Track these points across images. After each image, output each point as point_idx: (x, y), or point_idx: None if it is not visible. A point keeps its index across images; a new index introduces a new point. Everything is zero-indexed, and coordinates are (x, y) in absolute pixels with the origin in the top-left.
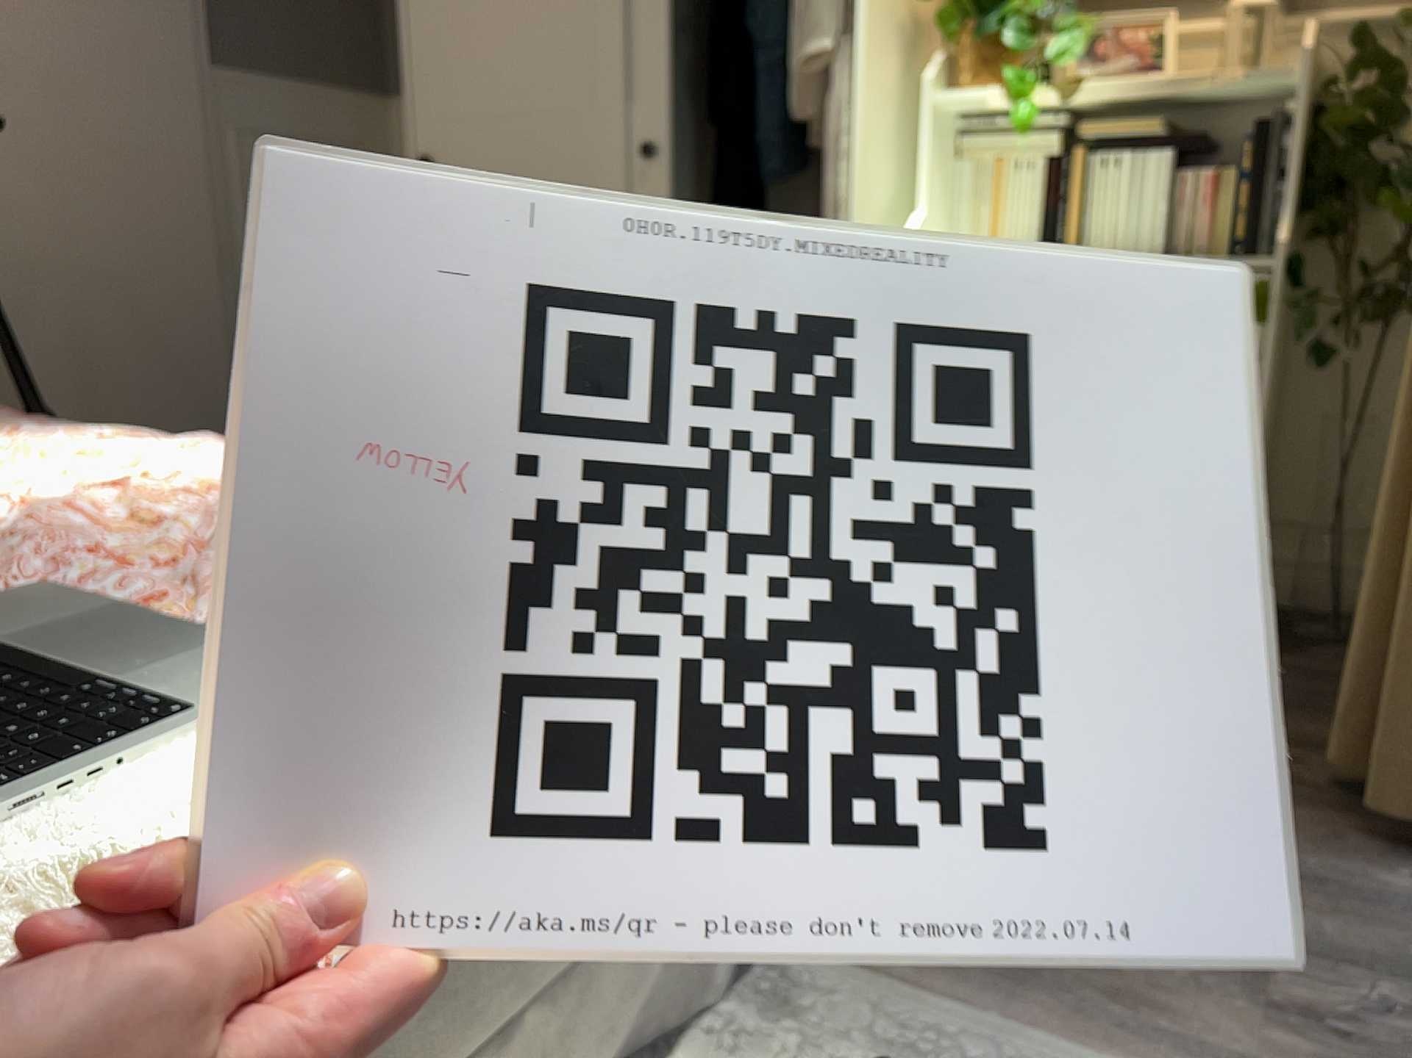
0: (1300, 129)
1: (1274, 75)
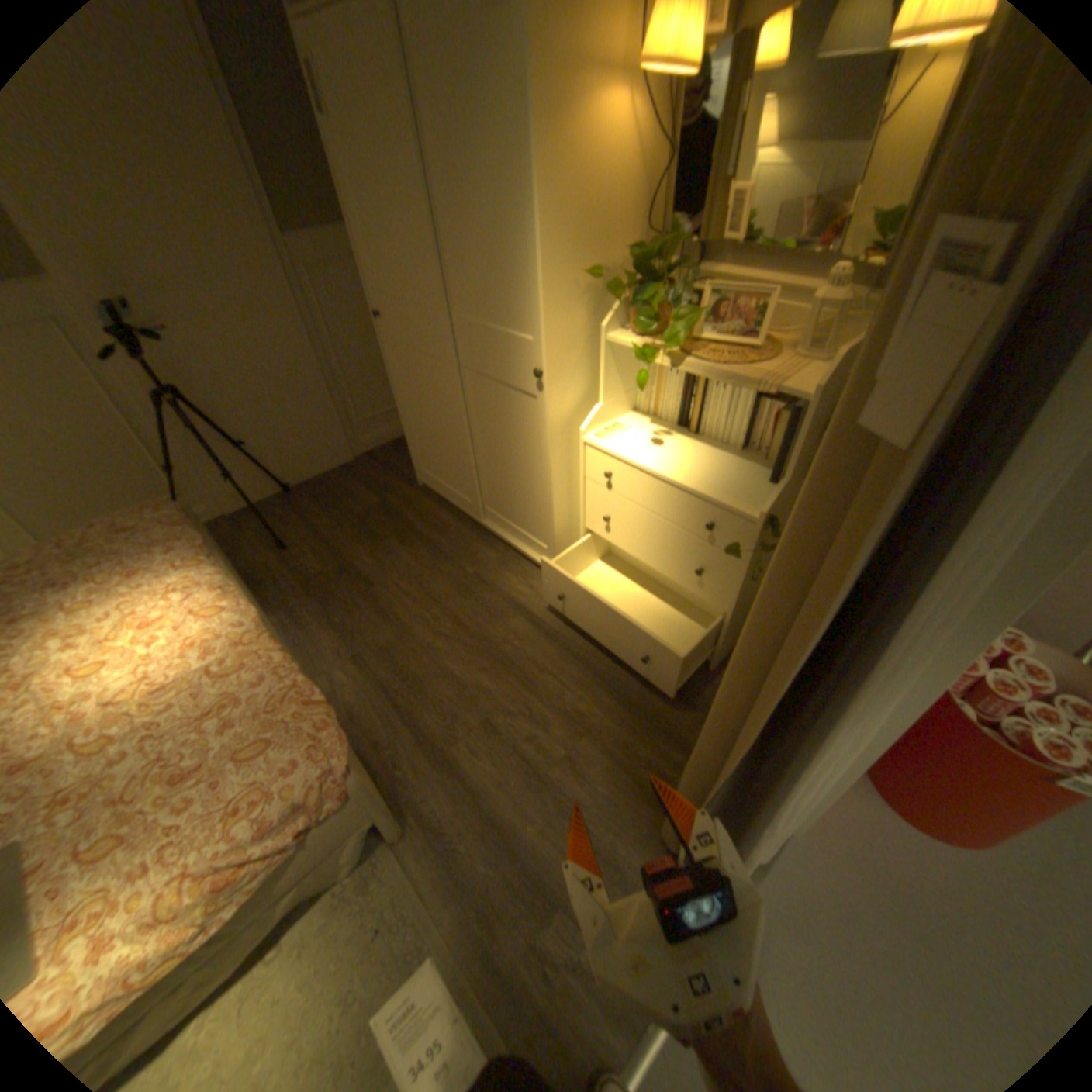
0: (812, 424)
1: (810, 377)
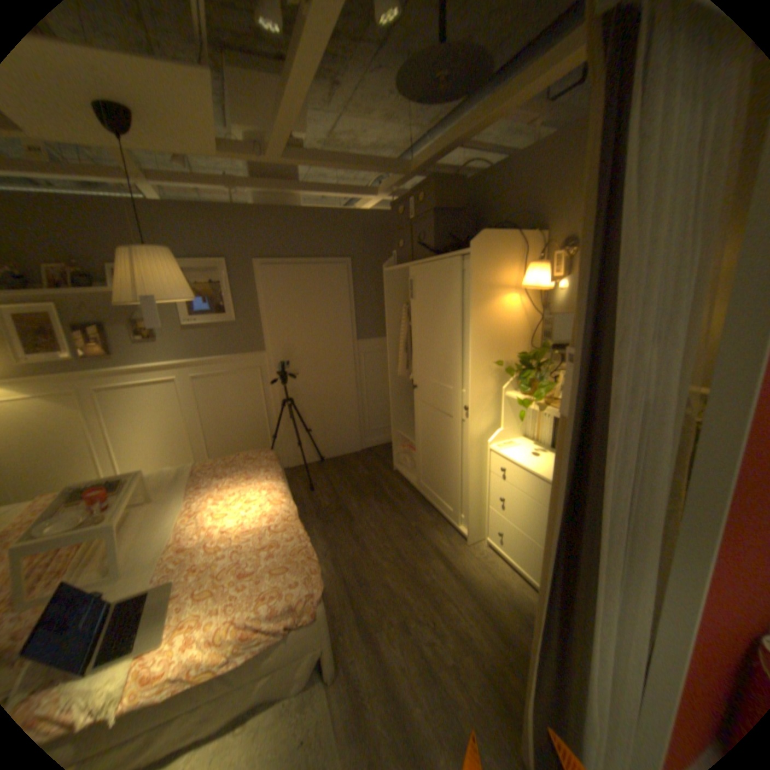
0: None
1: None
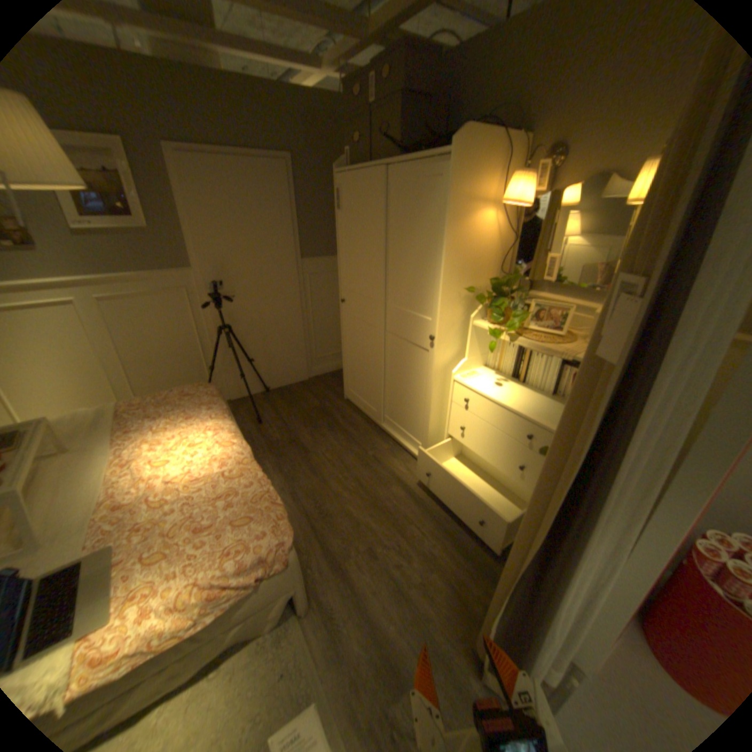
0: None
1: None
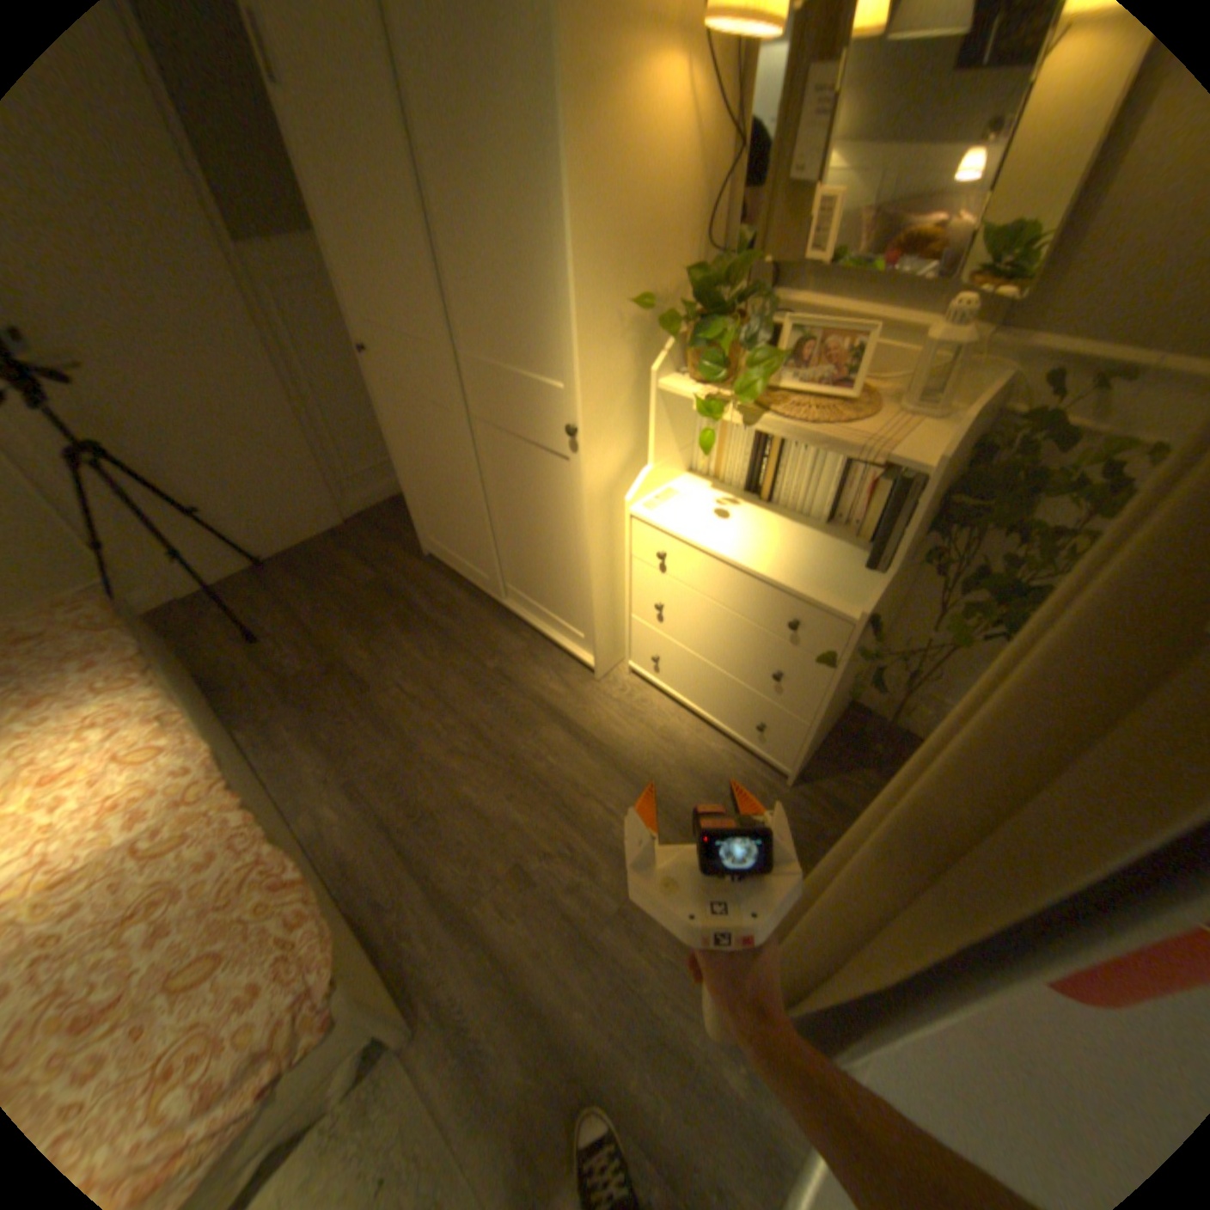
0: (927, 501)
1: (925, 442)
